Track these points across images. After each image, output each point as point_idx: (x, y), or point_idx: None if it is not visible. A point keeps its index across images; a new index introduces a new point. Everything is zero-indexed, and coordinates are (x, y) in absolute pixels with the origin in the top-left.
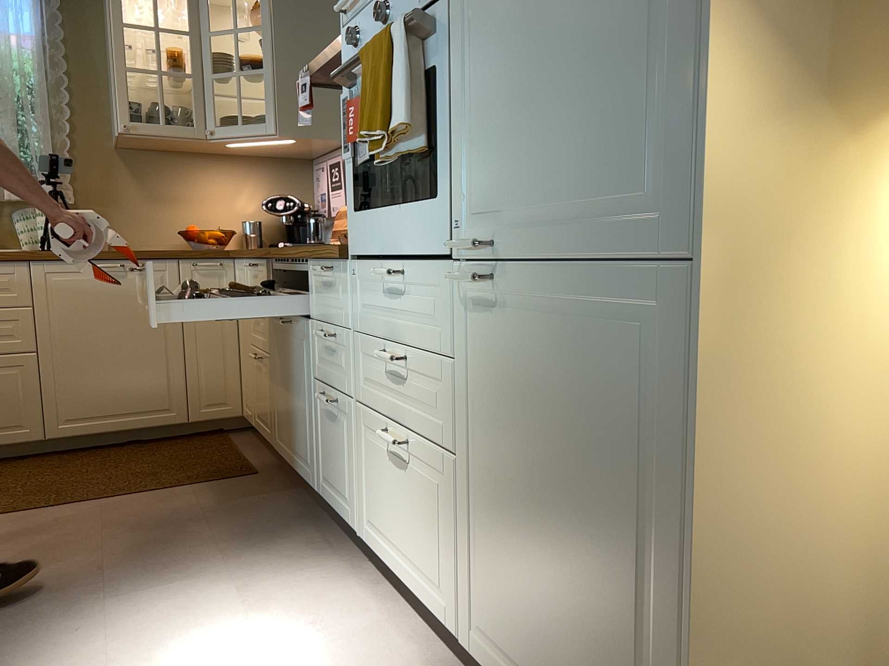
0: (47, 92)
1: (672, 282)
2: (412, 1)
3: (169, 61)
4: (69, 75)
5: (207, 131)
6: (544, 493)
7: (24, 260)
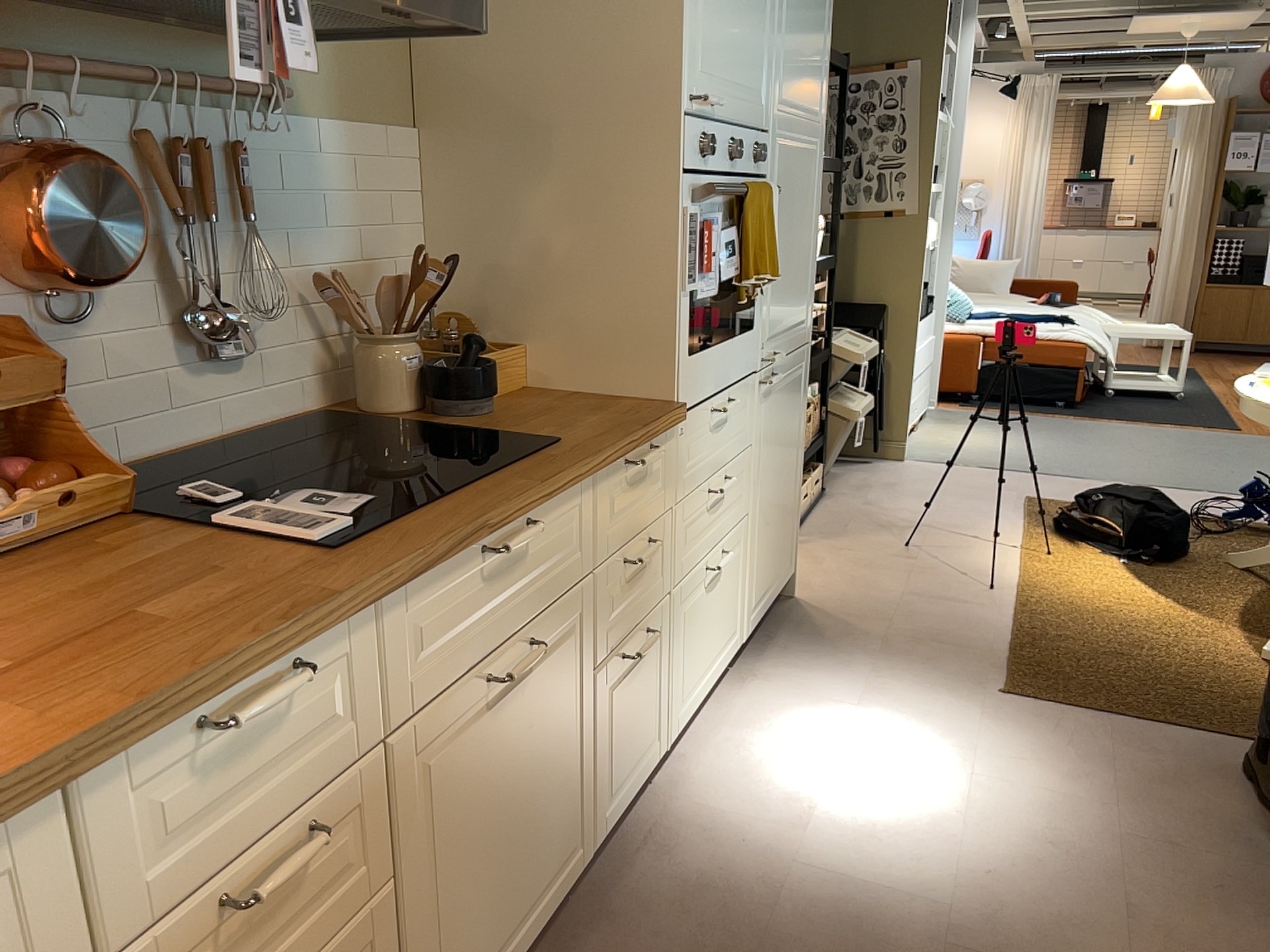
0: None
1: (805, 350)
2: (748, 160)
3: None
4: None
5: None
6: (778, 477)
7: None
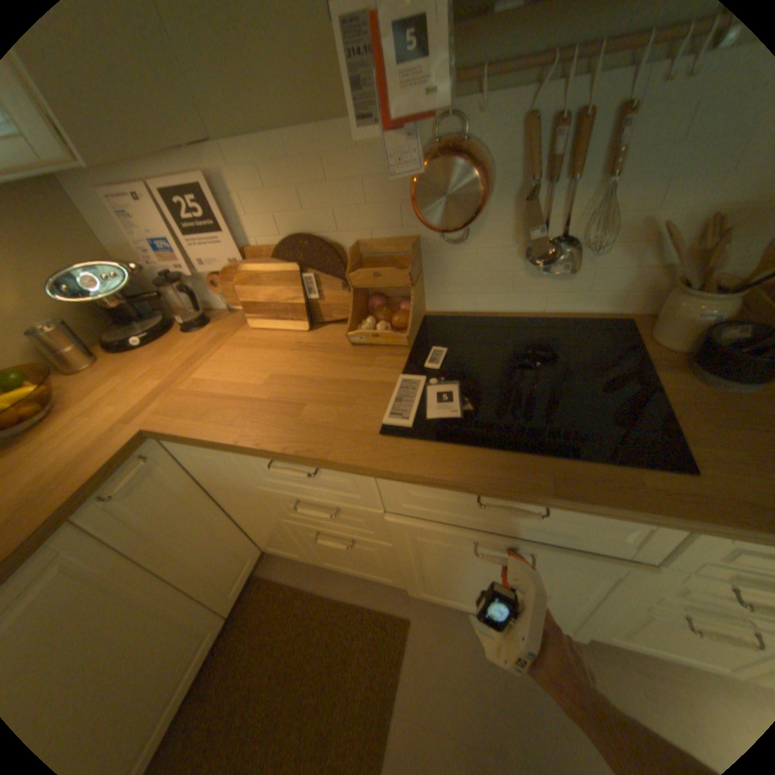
0: None
1: None
2: None
3: None
4: None
5: None
6: None
7: None
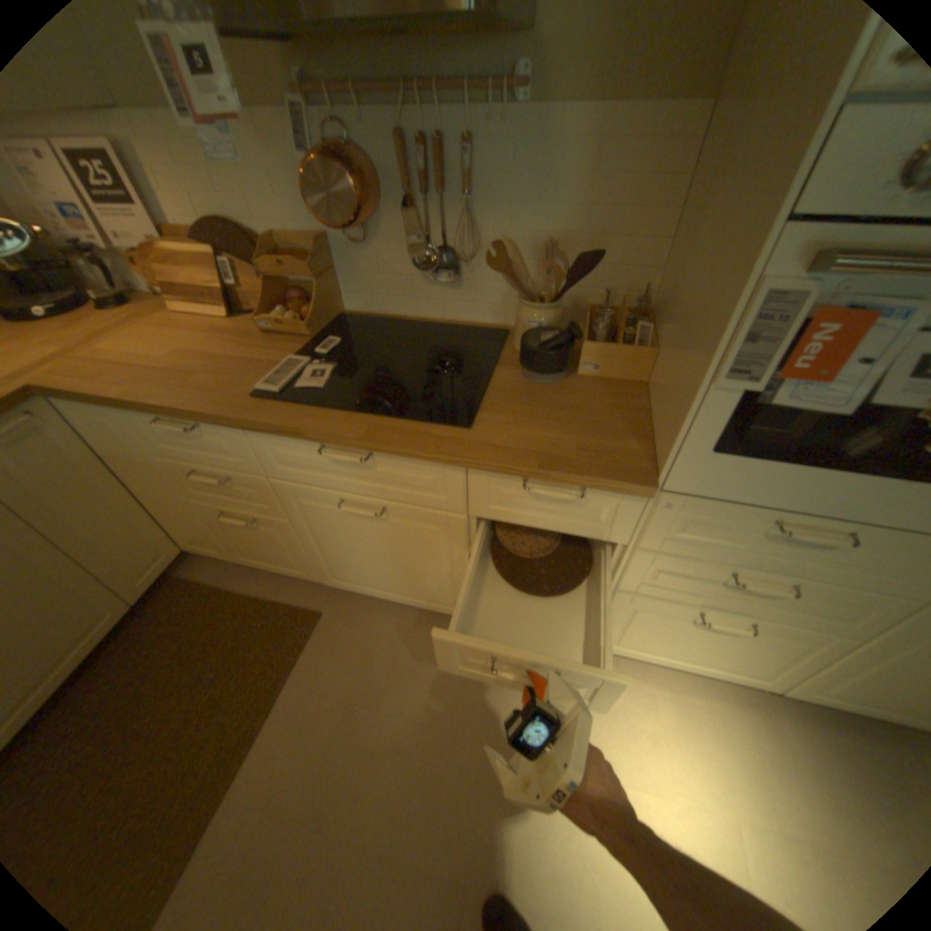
0: None
1: None
2: None
3: None
4: None
5: None
6: None
7: None
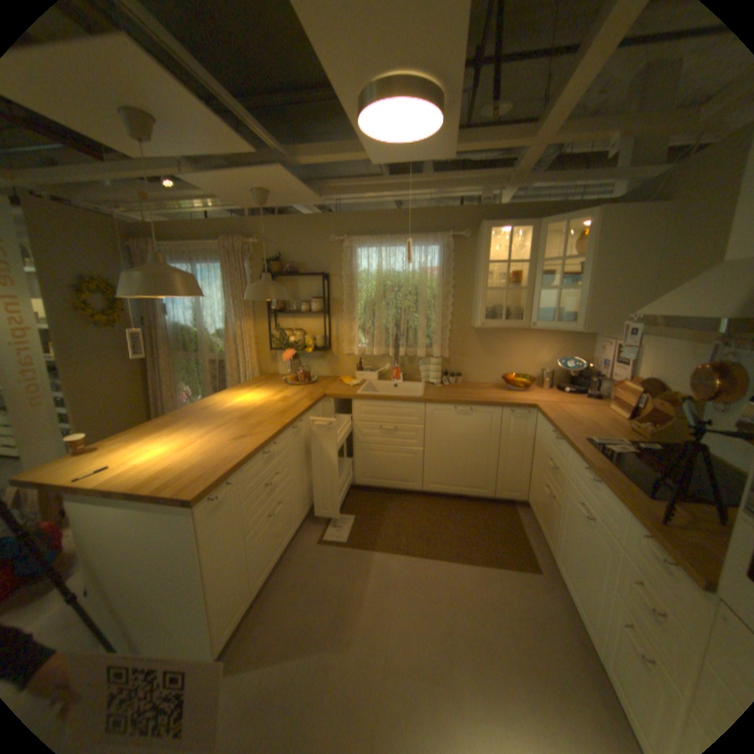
0: (441, 298)
1: None
2: None
3: (512, 279)
4: (453, 286)
5: (530, 323)
6: None
7: (422, 403)
